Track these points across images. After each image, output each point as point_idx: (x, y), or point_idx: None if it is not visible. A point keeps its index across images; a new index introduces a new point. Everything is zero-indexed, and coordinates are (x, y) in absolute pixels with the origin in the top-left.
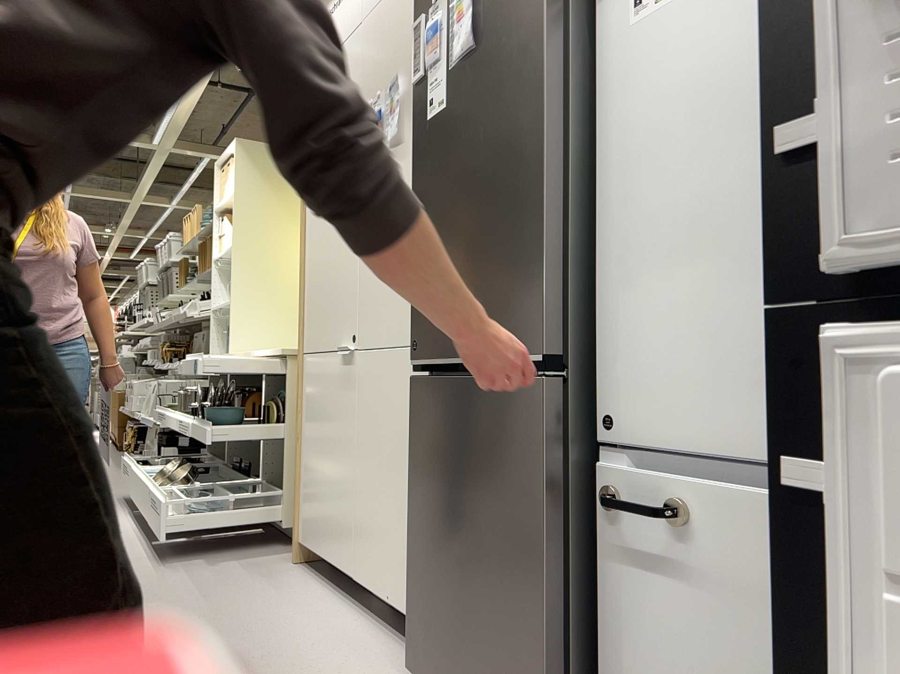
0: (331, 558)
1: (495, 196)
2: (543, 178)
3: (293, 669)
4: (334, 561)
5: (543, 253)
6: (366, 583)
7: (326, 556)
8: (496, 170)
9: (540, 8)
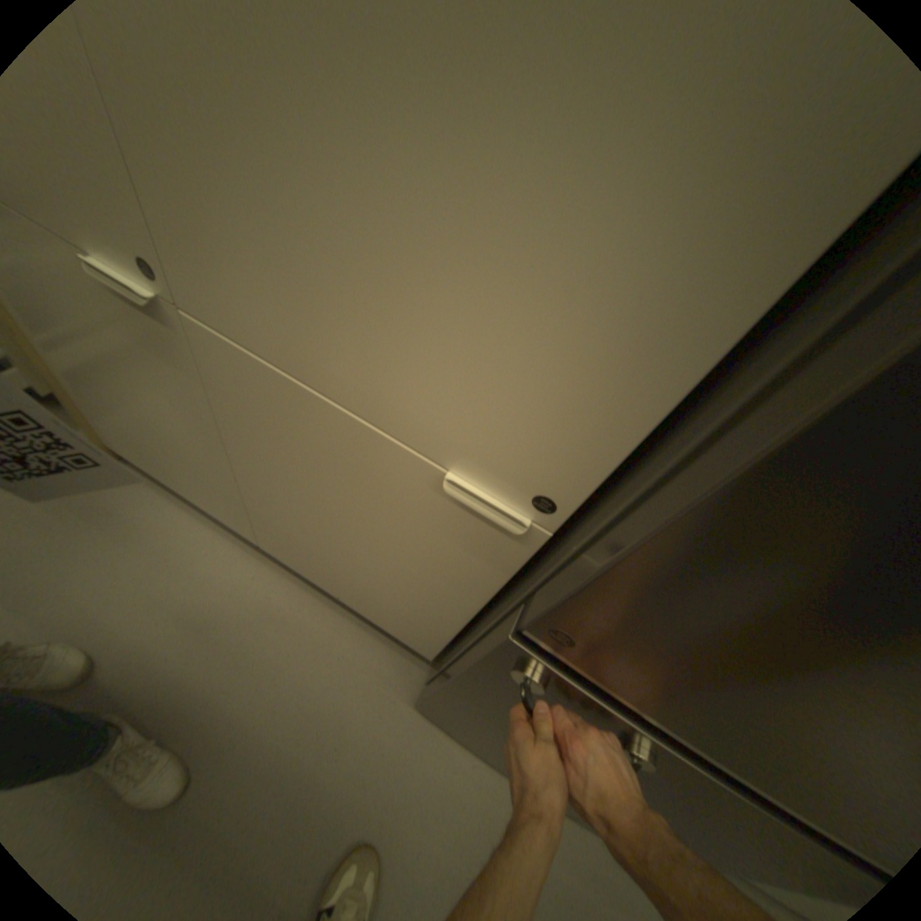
0: (199, 504)
1: None
2: None
3: (280, 740)
4: (206, 509)
5: None
6: (289, 564)
7: (184, 495)
8: None
9: None
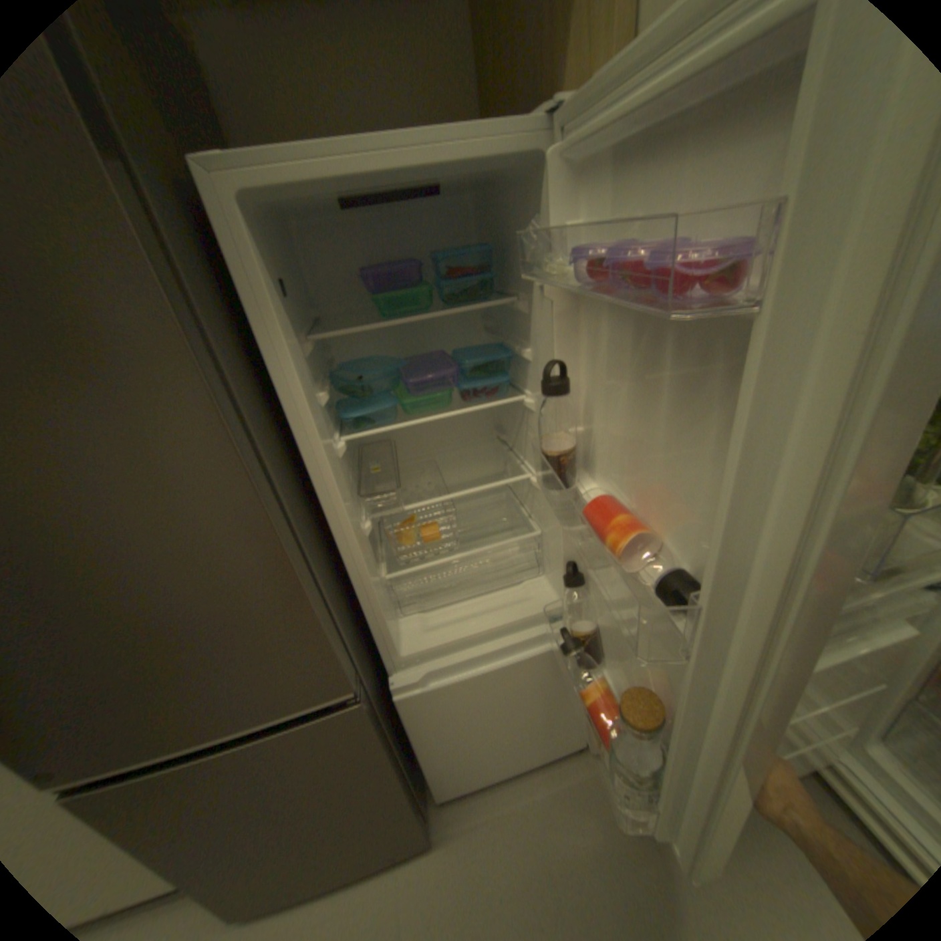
0: None
1: (179, 597)
2: (283, 566)
3: None
4: None
5: (312, 628)
6: None
7: None
8: (164, 570)
9: (167, 348)
